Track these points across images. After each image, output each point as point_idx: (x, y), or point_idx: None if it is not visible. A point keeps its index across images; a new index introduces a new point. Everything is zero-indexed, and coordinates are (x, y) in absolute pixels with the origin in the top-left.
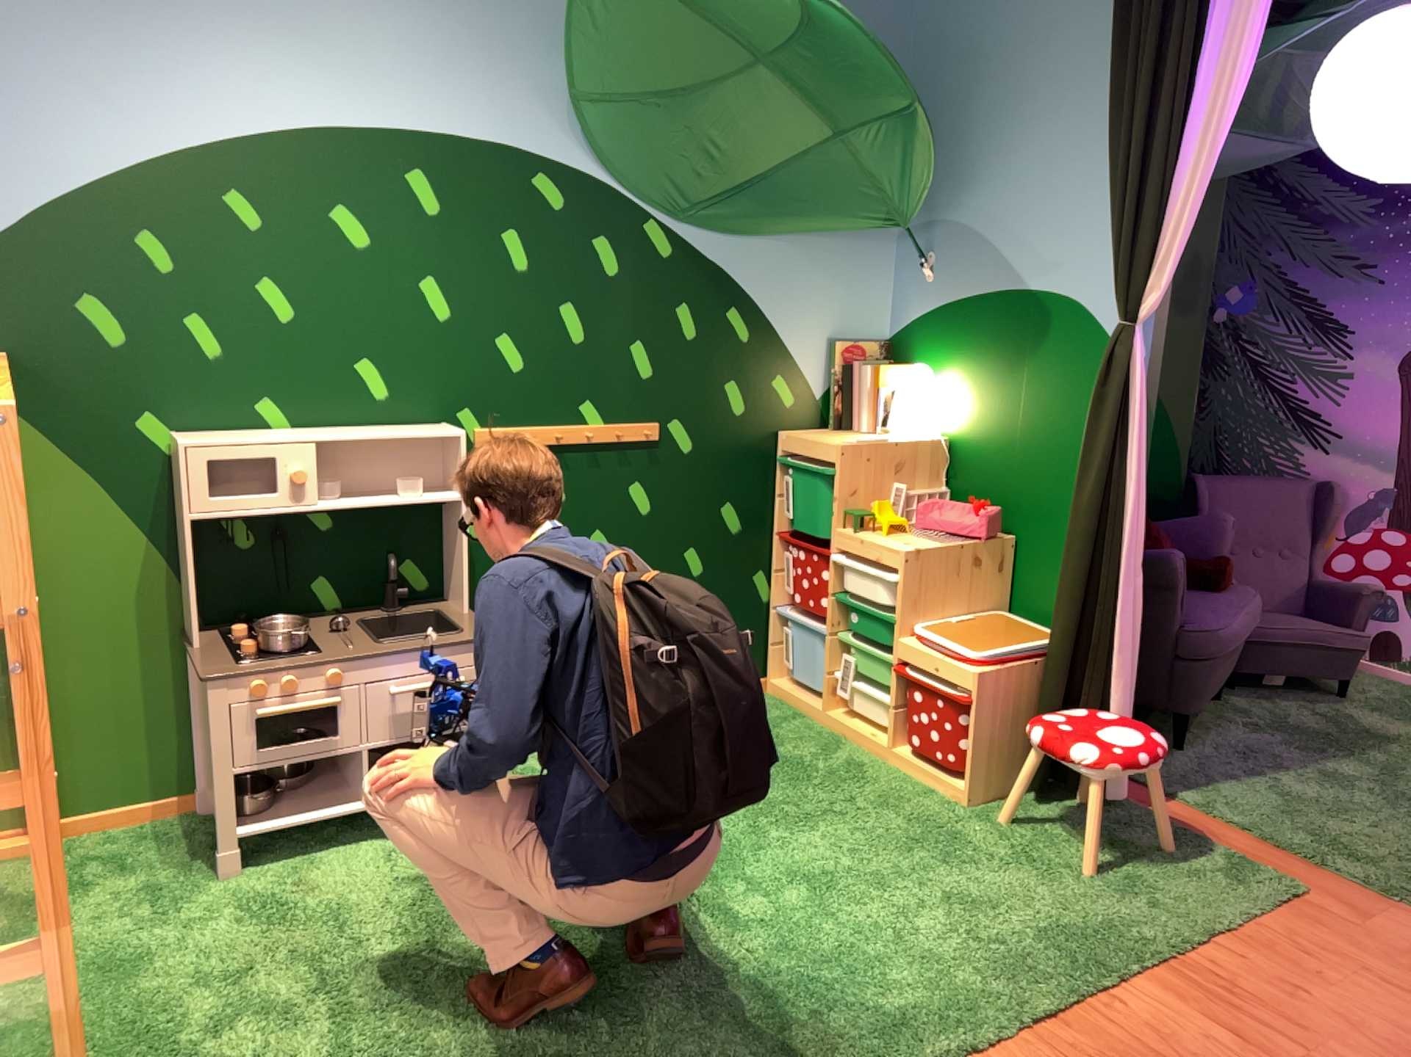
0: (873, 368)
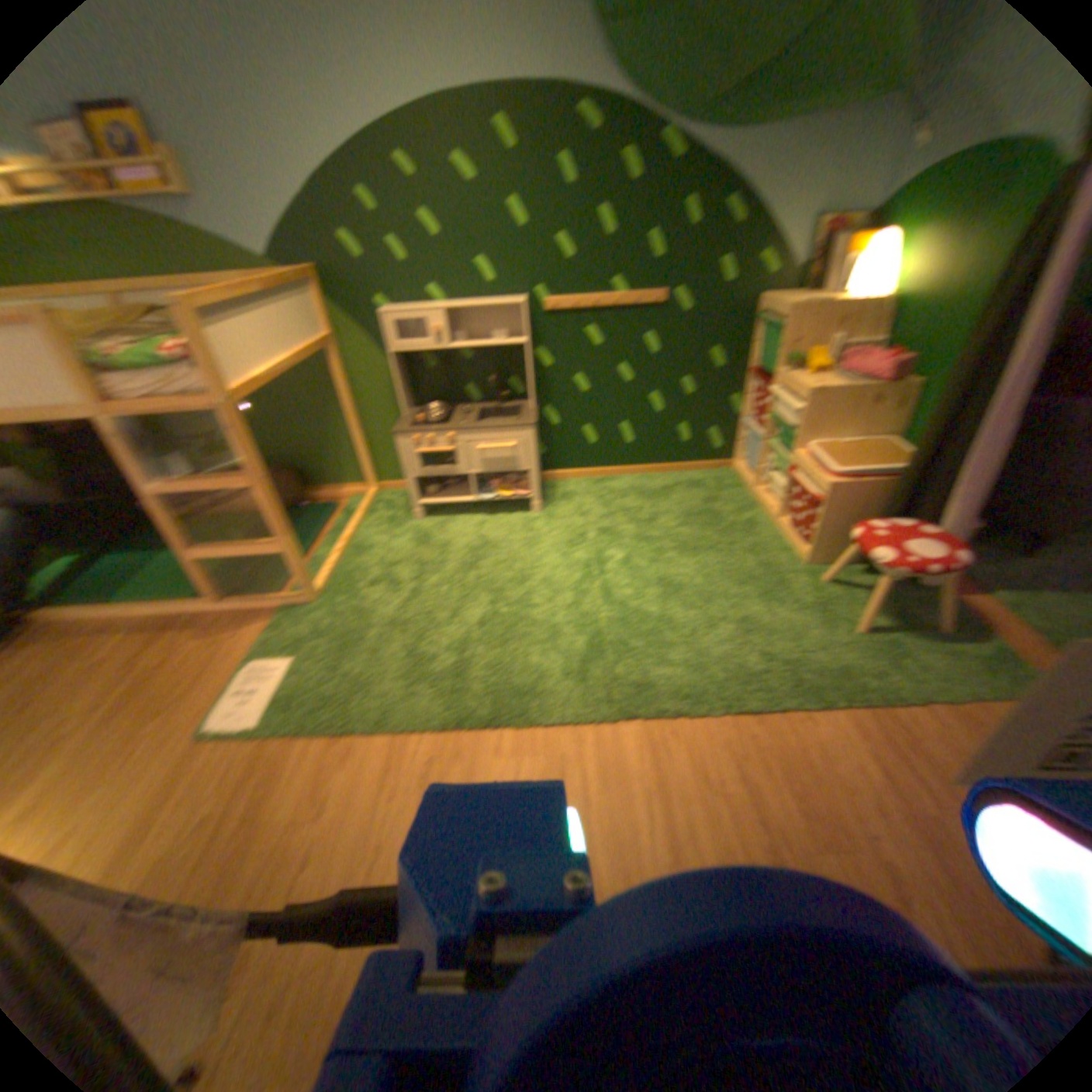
0: (851, 233)
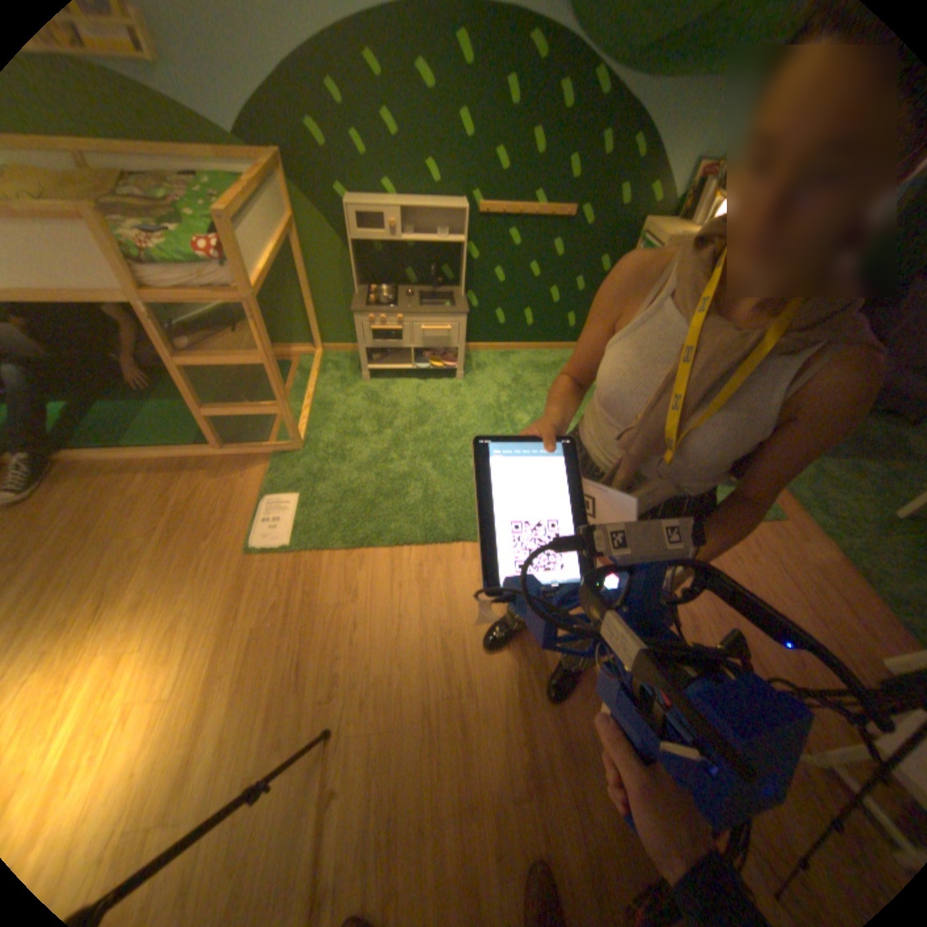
0: (721, 183)
